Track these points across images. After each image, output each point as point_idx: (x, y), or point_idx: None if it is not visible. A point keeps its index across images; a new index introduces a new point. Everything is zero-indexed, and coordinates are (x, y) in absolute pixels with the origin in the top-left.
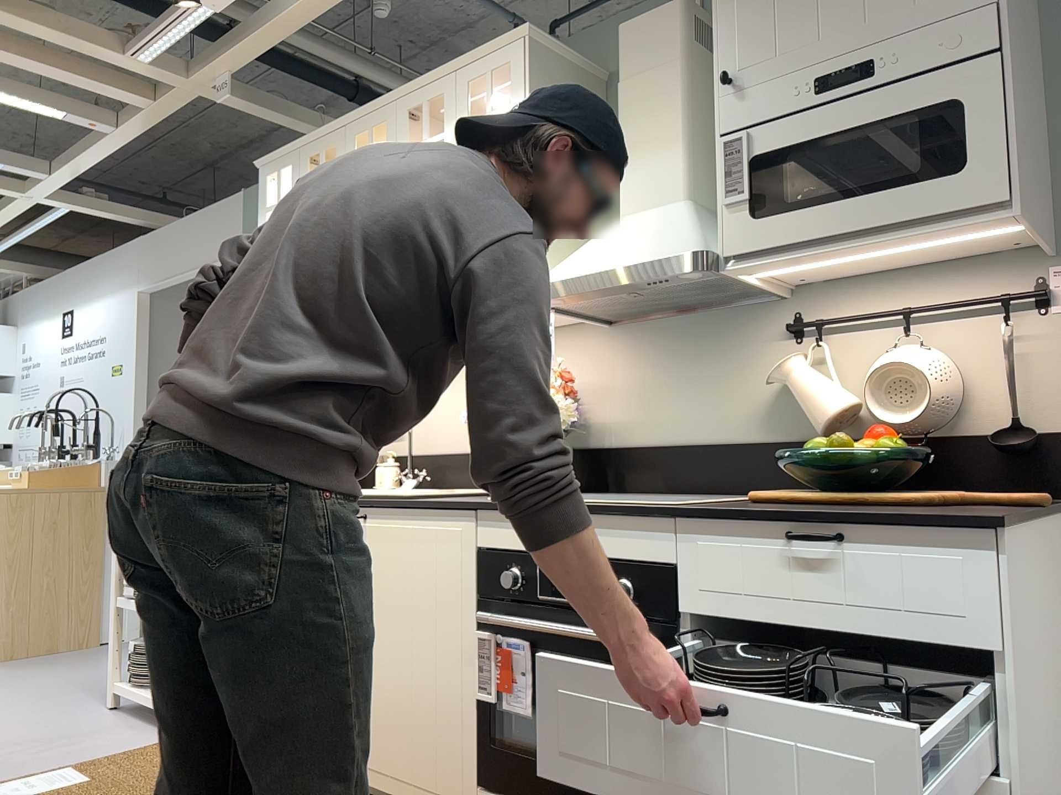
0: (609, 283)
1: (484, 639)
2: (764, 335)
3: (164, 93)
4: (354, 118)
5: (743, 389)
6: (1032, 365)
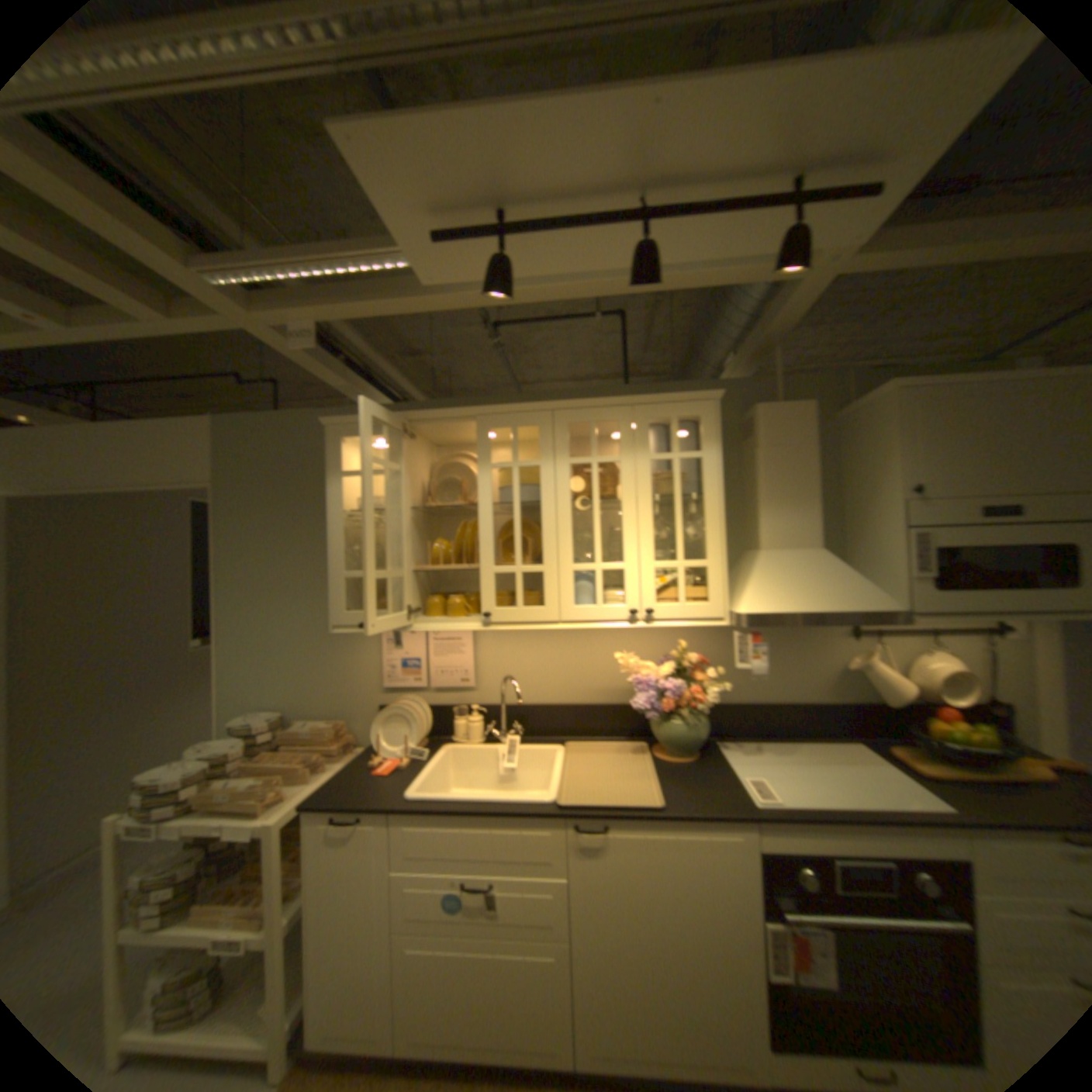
0: (834, 625)
1: (780, 933)
2: (835, 634)
3: (185, 309)
4: (493, 411)
5: (819, 669)
6: (999, 668)
